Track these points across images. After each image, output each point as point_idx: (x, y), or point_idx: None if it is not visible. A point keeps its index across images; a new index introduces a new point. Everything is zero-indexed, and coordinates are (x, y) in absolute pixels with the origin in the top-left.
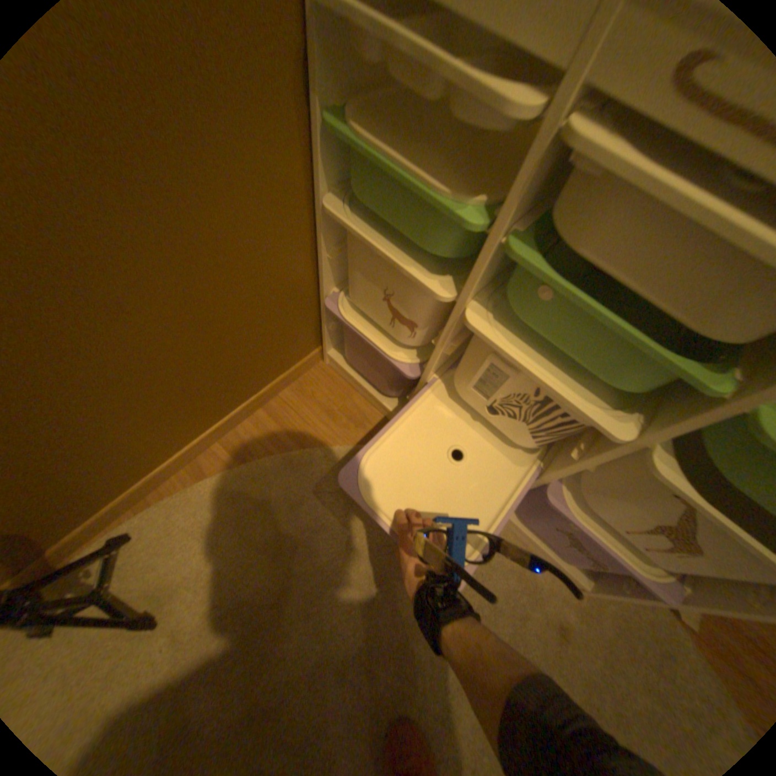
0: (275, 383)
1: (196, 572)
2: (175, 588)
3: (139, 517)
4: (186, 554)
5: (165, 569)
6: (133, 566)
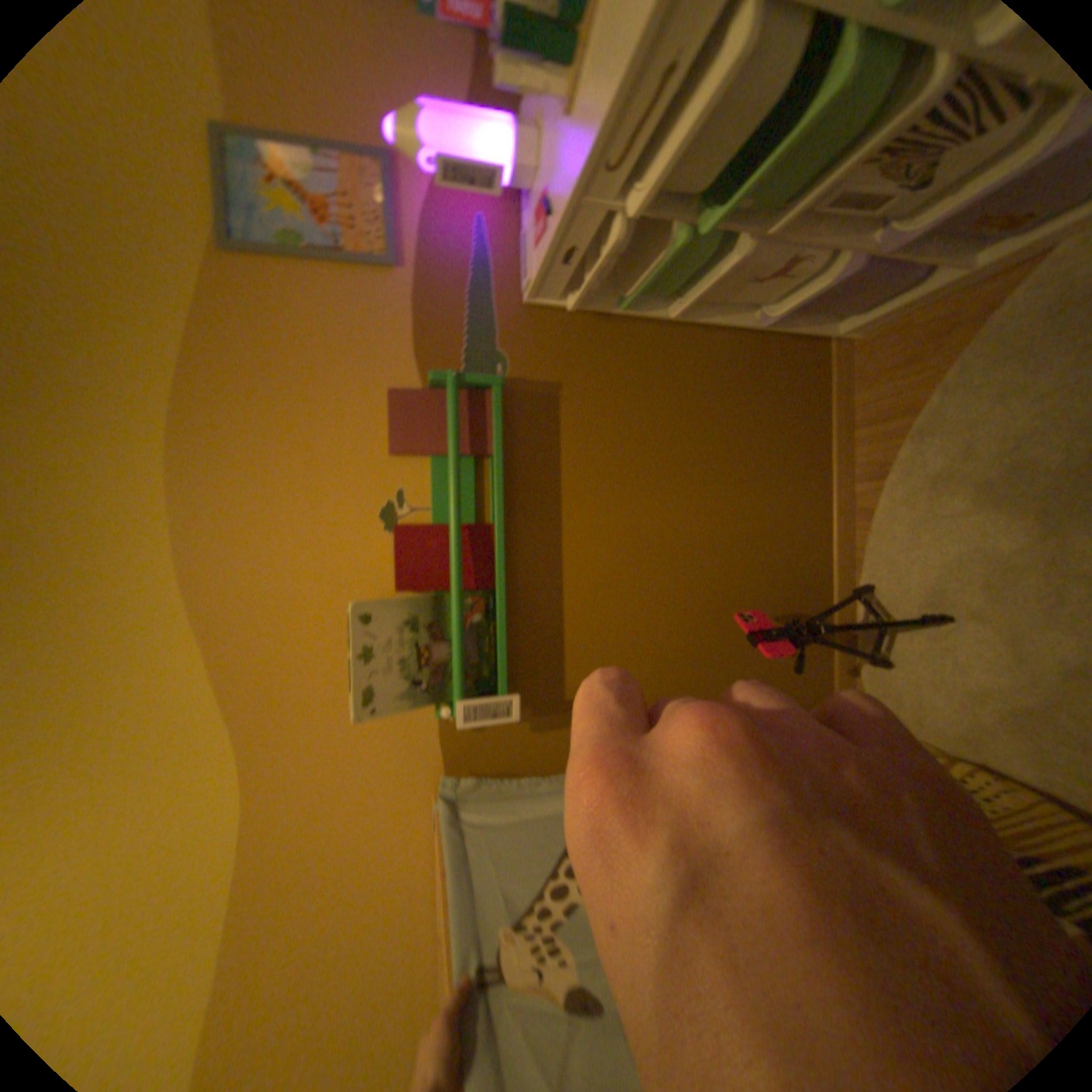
0: (837, 406)
1: (946, 570)
2: (943, 591)
3: (867, 573)
4: (924, 566)
5: (921, 586)
6: (898, 601)
